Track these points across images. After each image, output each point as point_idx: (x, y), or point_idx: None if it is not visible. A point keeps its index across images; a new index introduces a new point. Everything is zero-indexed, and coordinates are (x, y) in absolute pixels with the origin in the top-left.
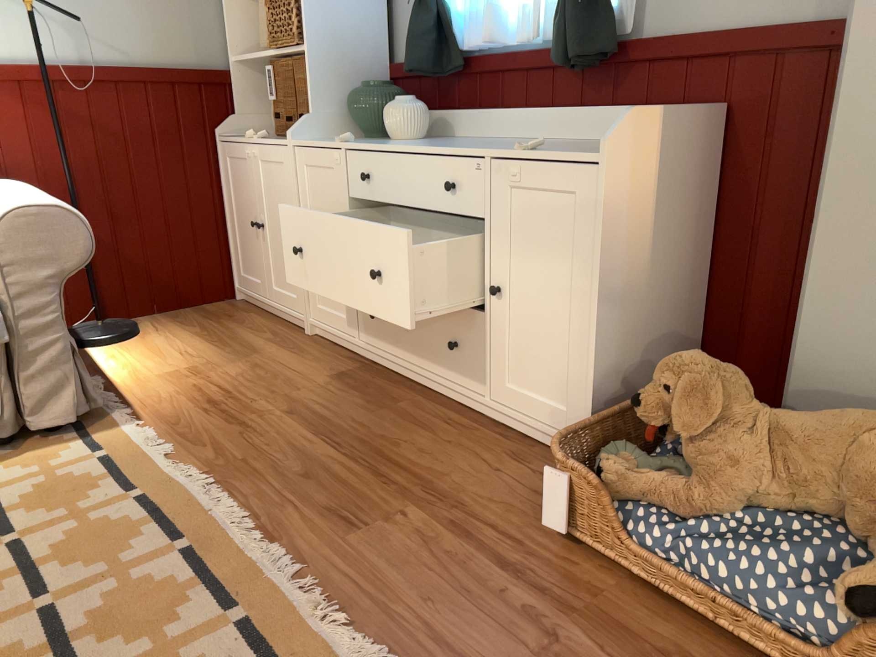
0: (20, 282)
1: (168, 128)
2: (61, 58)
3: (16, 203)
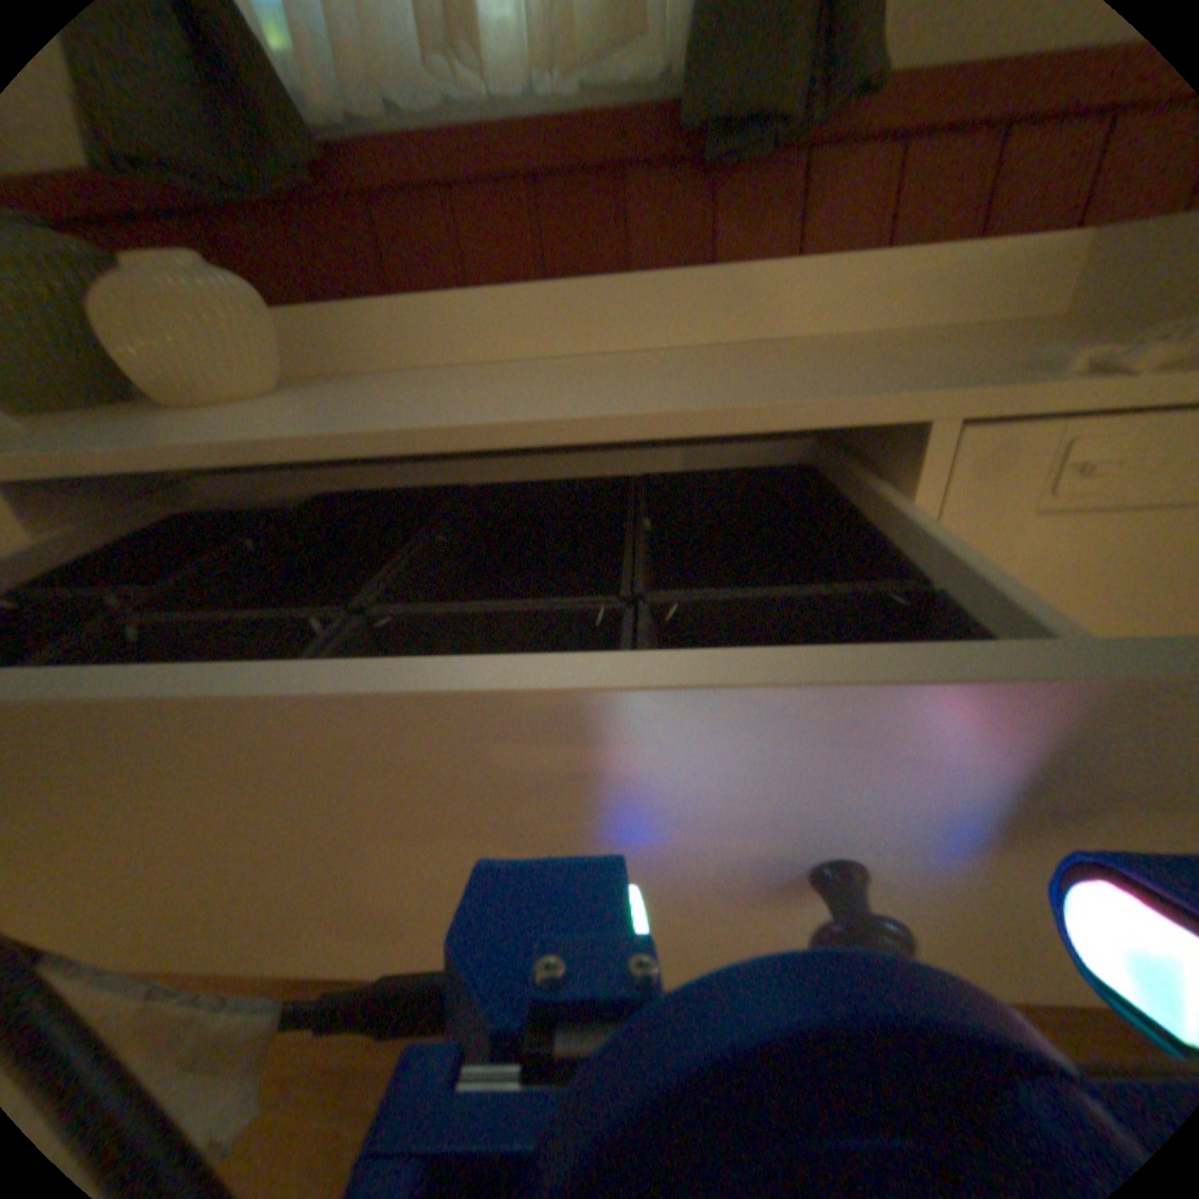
0: None
1: None
2: None
3: None
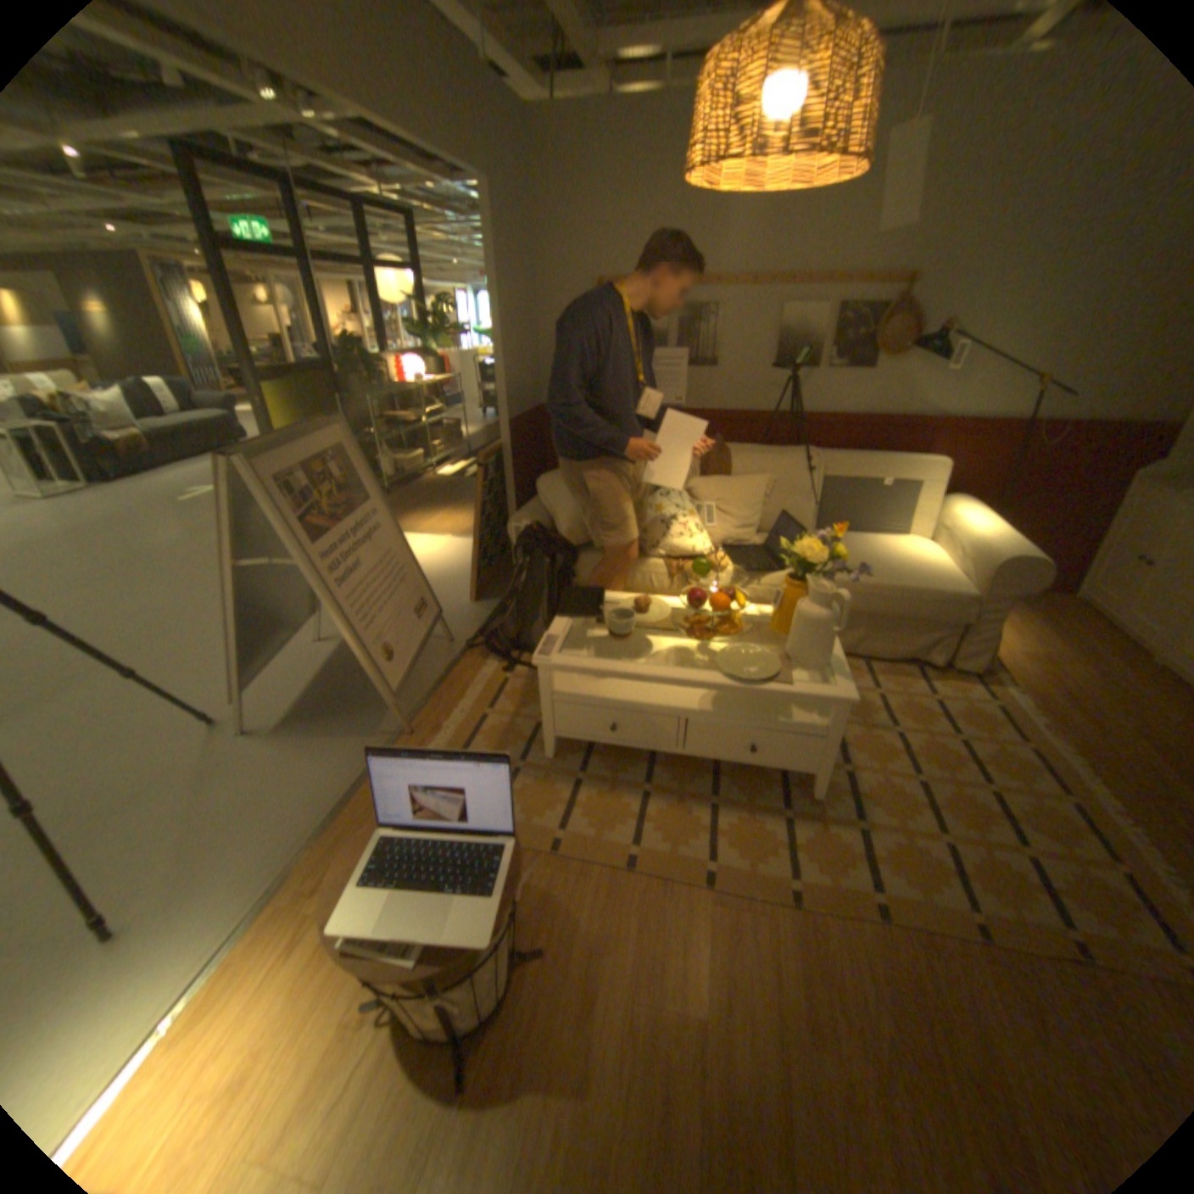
0: (996, 595)
1: (1094, 465)
2: (1044, 418)
3: (1011, 546)
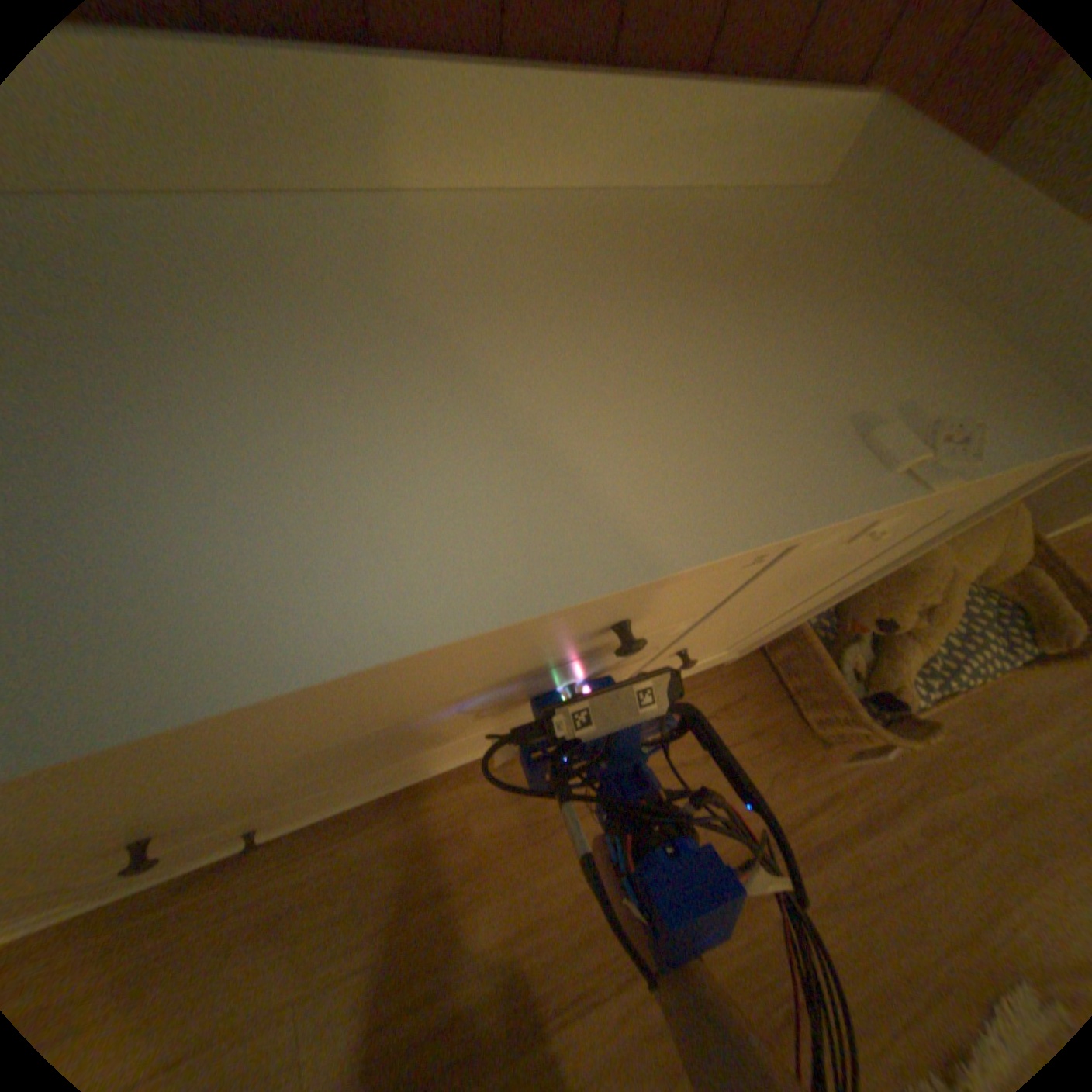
0: None
1: None
2: None
3: None
